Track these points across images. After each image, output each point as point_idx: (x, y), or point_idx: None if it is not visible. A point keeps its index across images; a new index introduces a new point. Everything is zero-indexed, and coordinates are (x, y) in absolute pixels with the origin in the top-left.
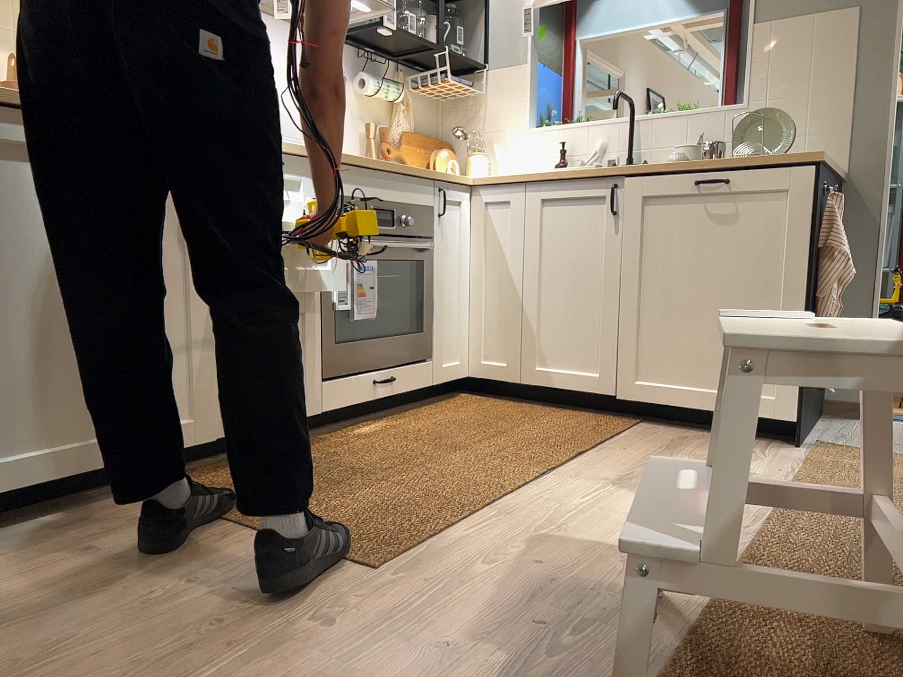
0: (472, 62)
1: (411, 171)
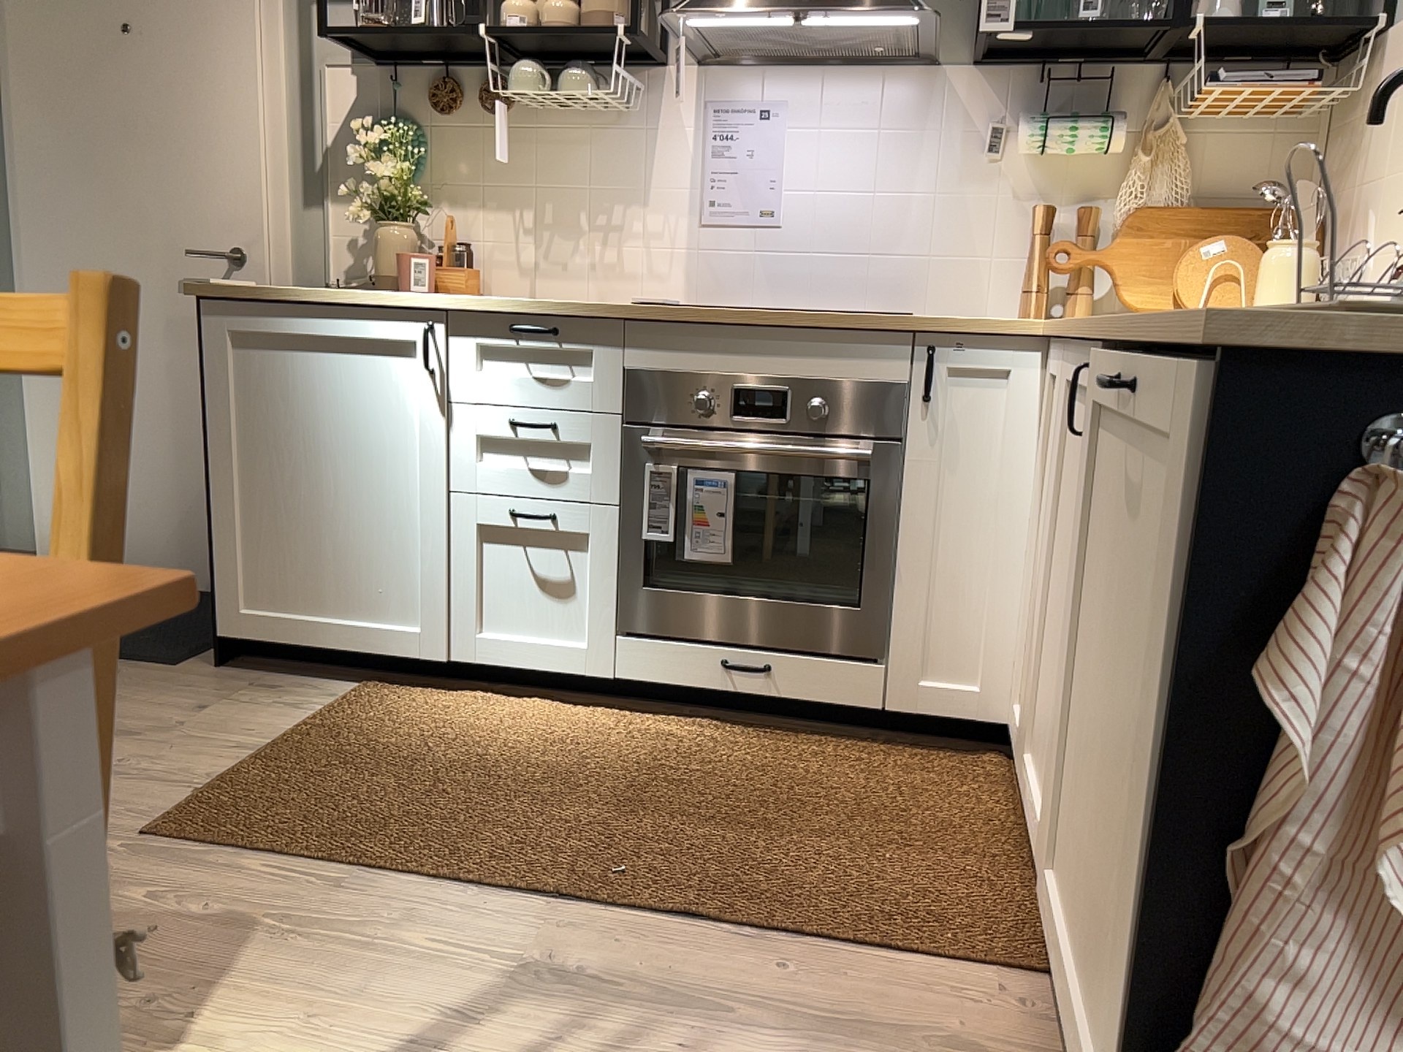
0: (1312, 25)
1: (834, 322)
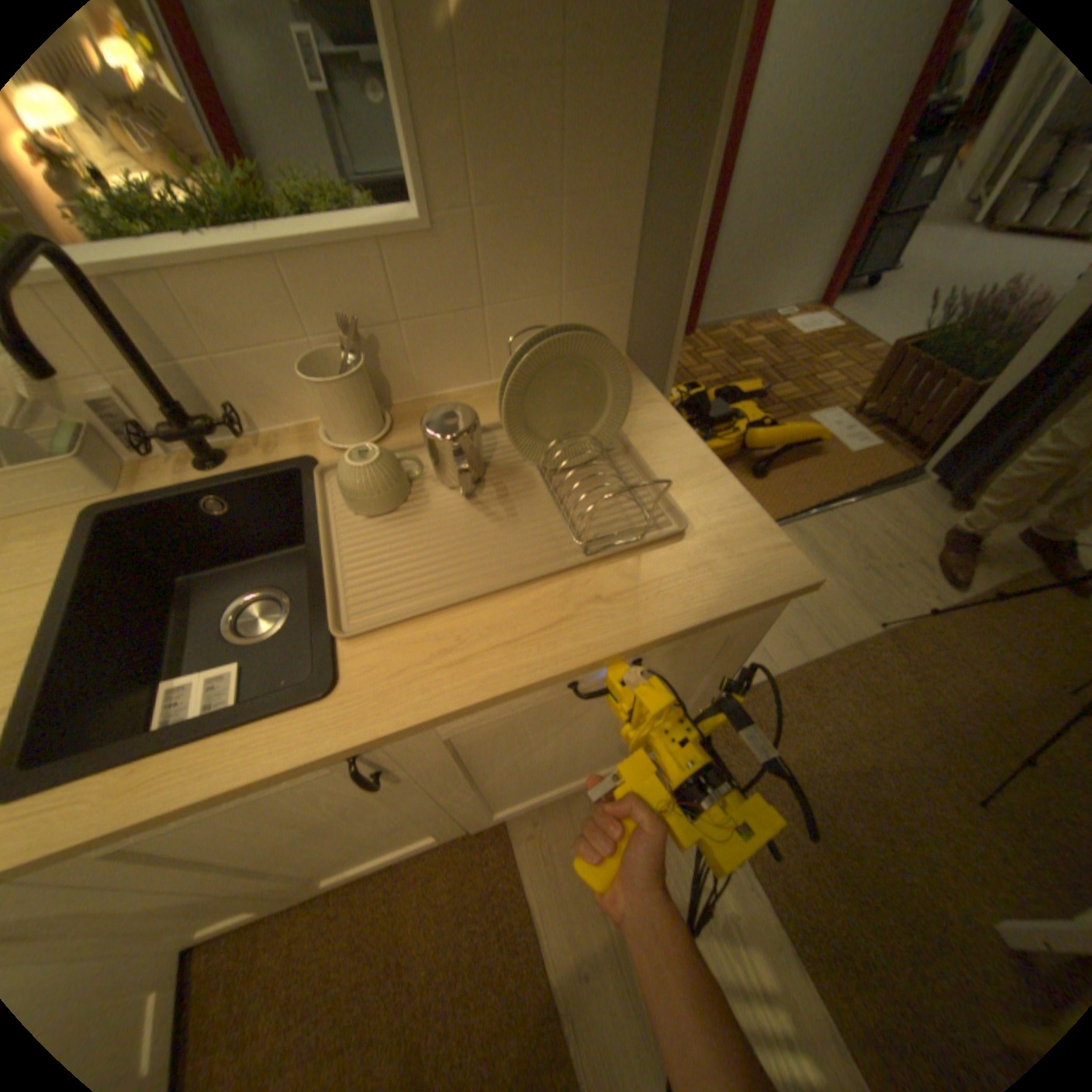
0: None
1: None
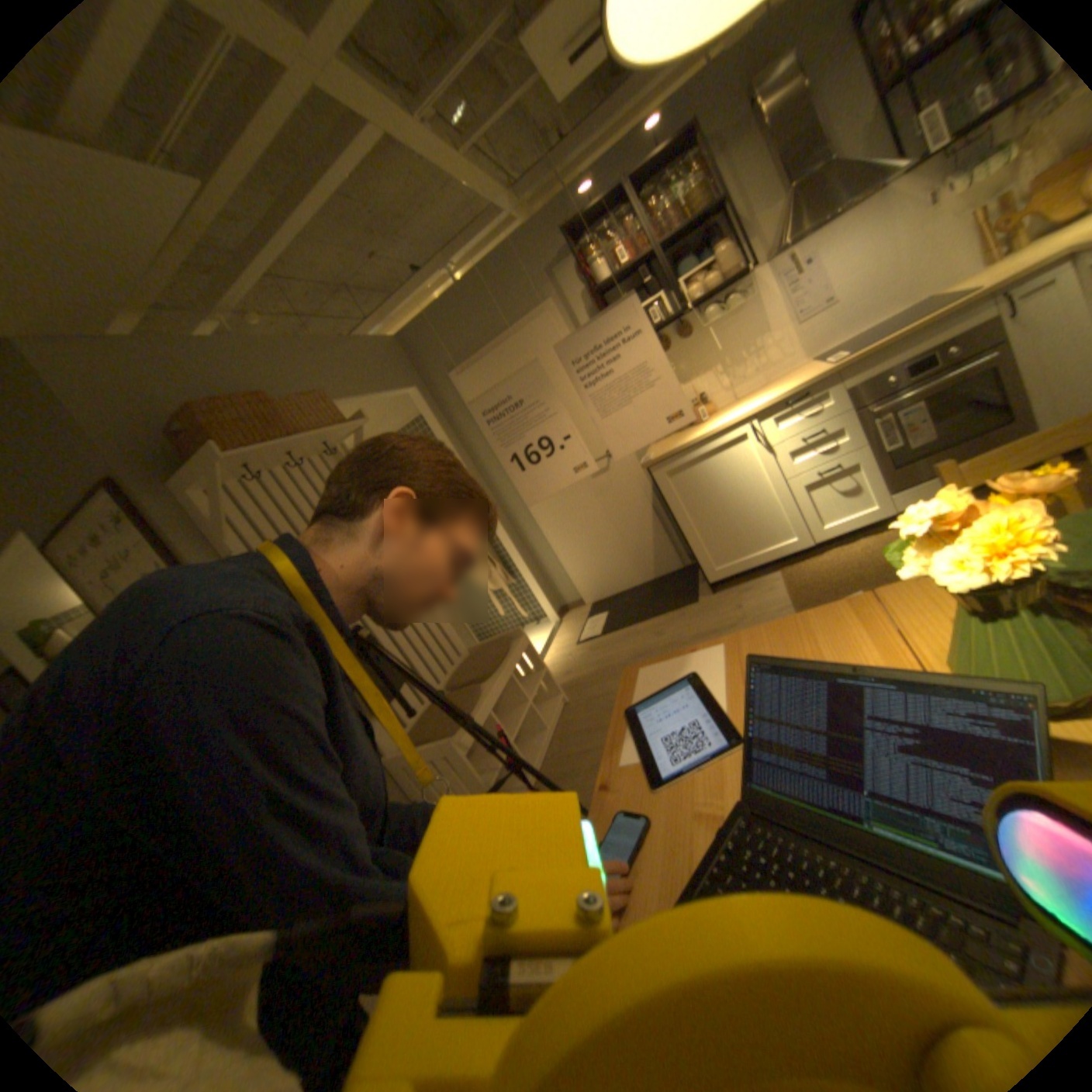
0: None
1: (948, 312)
